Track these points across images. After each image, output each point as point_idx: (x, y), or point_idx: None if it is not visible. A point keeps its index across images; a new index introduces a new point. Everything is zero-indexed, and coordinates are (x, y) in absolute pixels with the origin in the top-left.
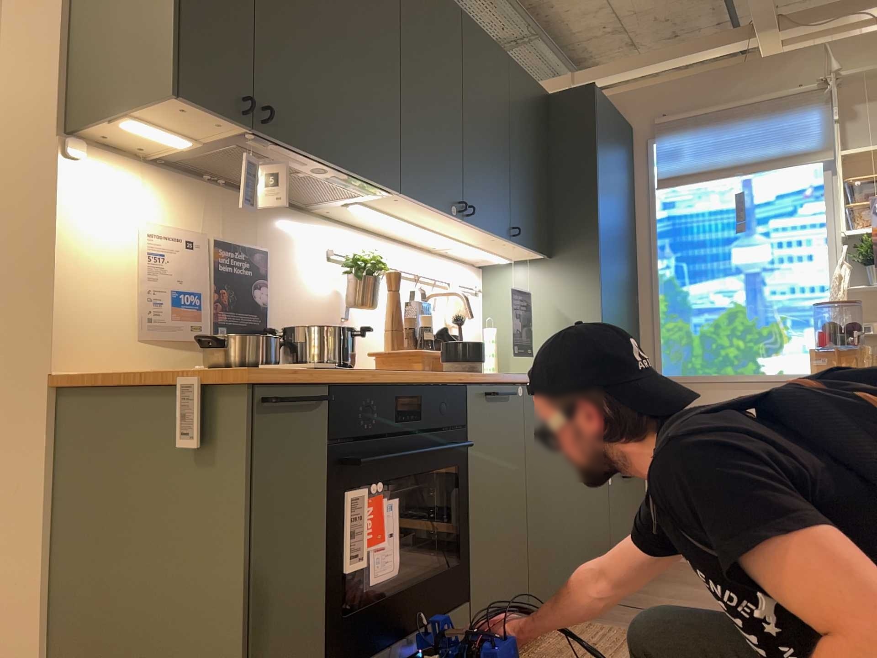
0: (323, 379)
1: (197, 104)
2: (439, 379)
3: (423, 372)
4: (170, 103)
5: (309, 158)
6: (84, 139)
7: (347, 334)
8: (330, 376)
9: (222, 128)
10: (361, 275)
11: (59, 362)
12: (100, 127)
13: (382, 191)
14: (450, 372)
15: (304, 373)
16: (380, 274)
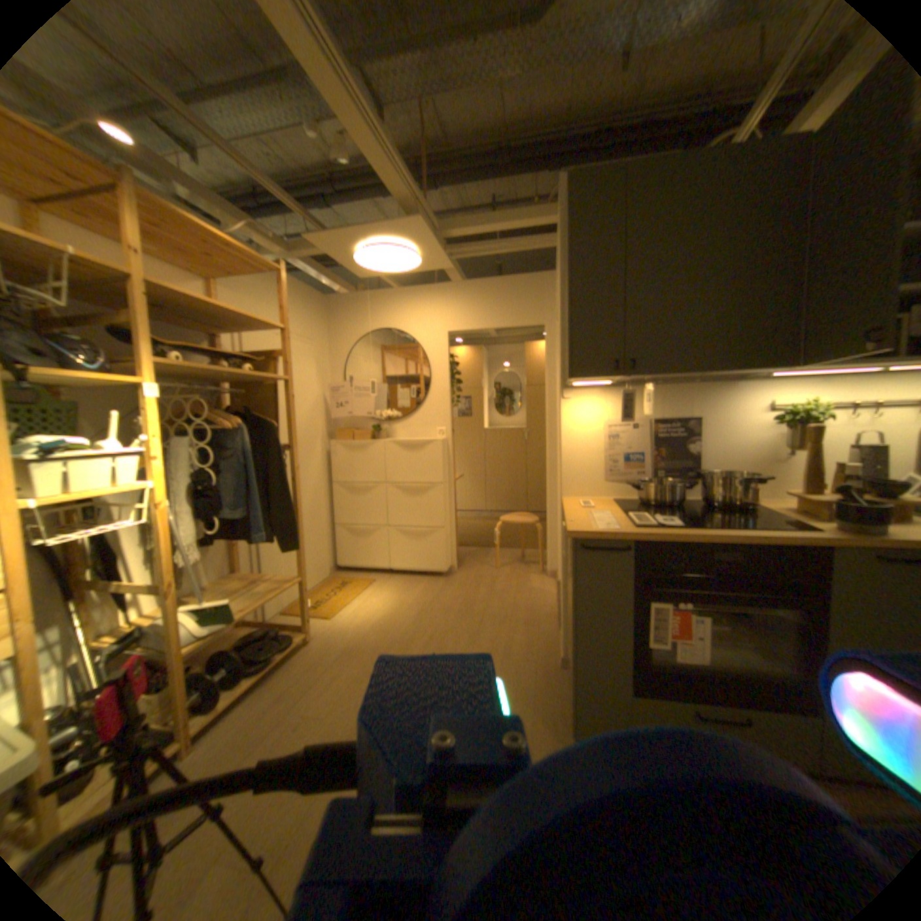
0: (635, 535)
1: (586, 375)
2: (784, 539)
3: (765, 532)
4: (573, 378)
5: (683, 372)
6: (573, 385)
7: (746, 481)
8: (635, 535)
9: (612, 376)
10: (807, 420)
11: (564, 492)
12: (570, 382)
13: (785, 366)
14: (817, 532)
15: (621, 531)
16: (830, 418)
